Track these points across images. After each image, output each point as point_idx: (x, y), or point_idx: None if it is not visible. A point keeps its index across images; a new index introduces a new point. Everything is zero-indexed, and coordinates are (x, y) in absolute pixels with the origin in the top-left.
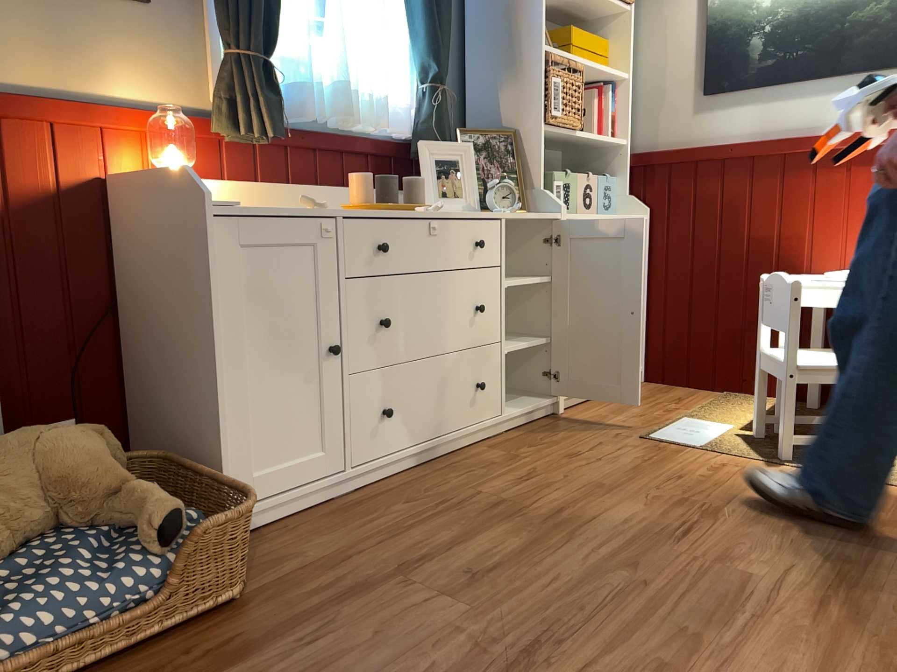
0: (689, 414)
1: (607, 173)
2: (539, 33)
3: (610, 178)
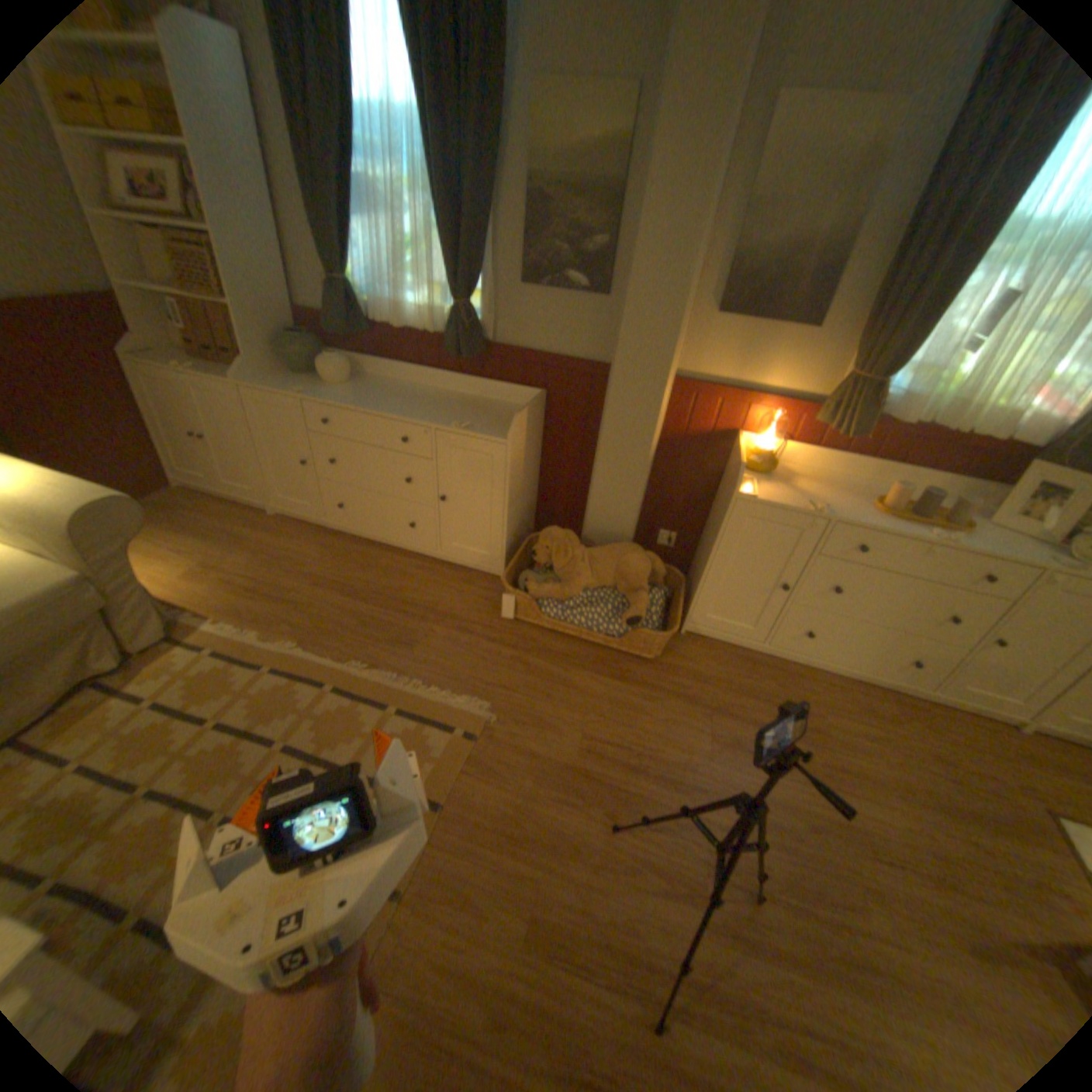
0: None
1: None
2: None
3: None
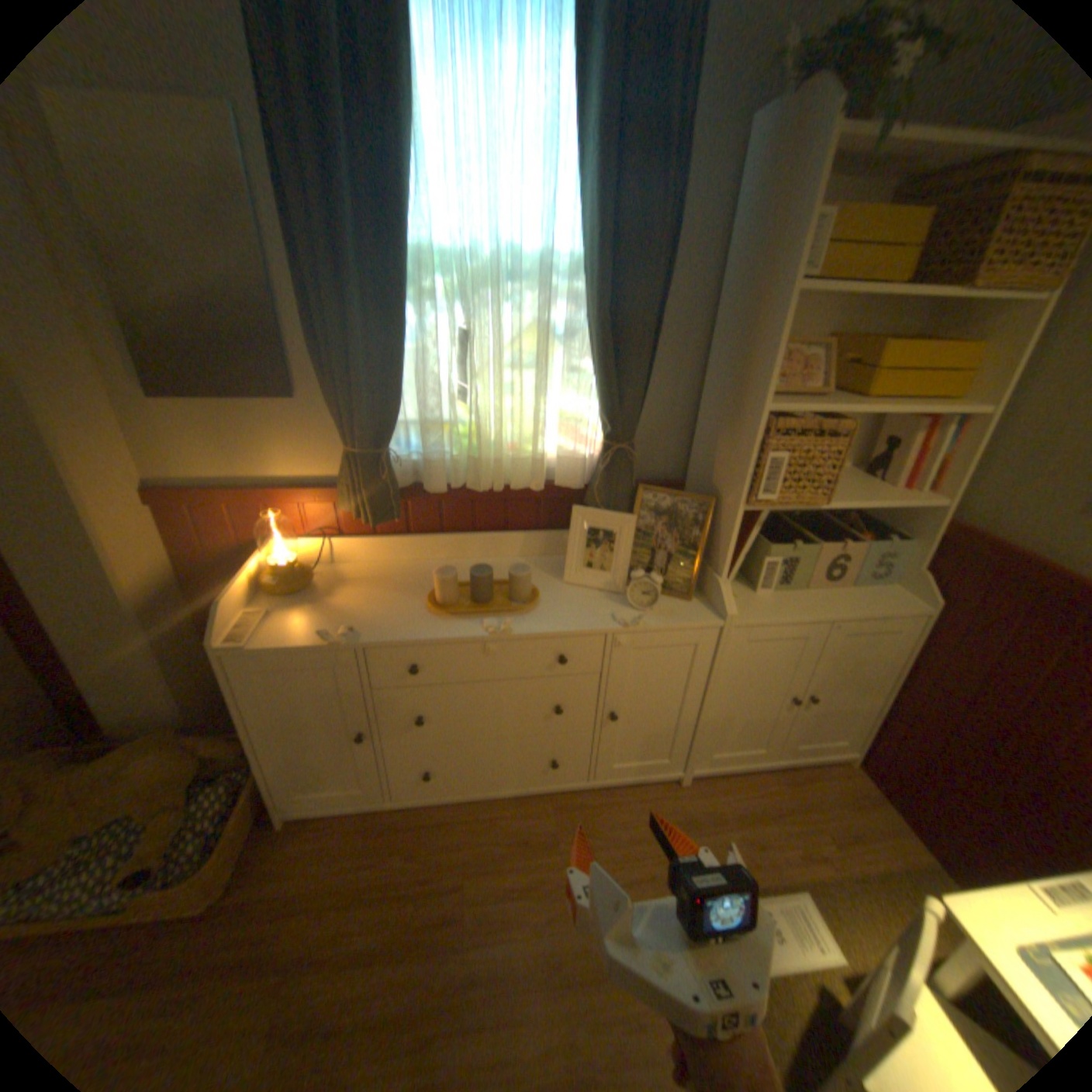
0: (822, 892)
1: (909, 529)
2: (766, 389)
3: (909, 538)
